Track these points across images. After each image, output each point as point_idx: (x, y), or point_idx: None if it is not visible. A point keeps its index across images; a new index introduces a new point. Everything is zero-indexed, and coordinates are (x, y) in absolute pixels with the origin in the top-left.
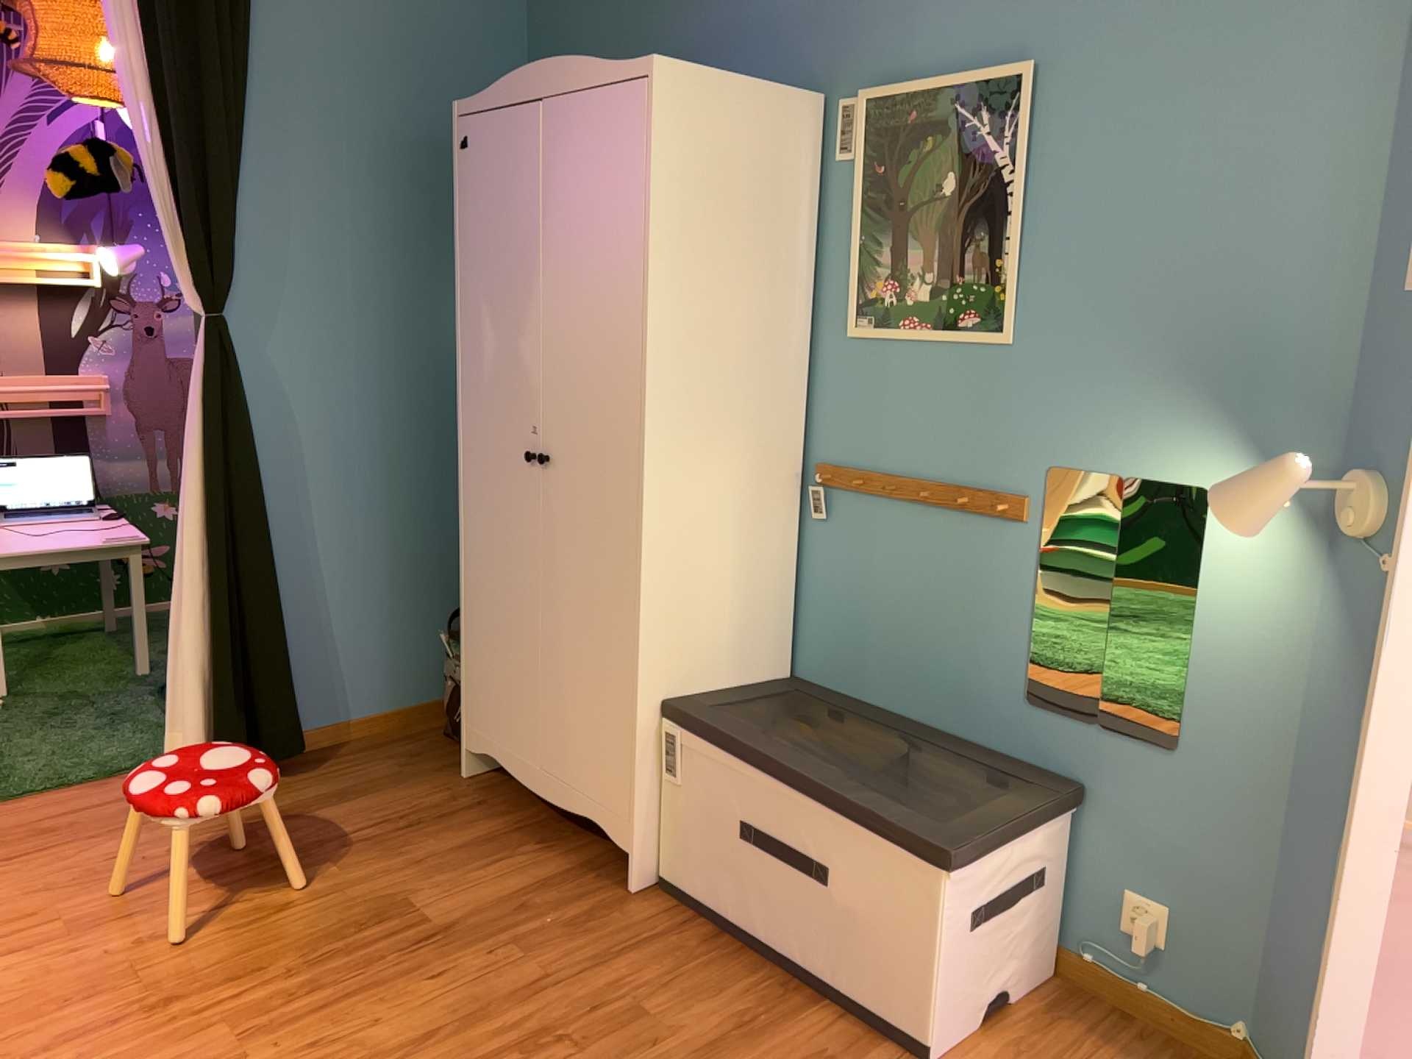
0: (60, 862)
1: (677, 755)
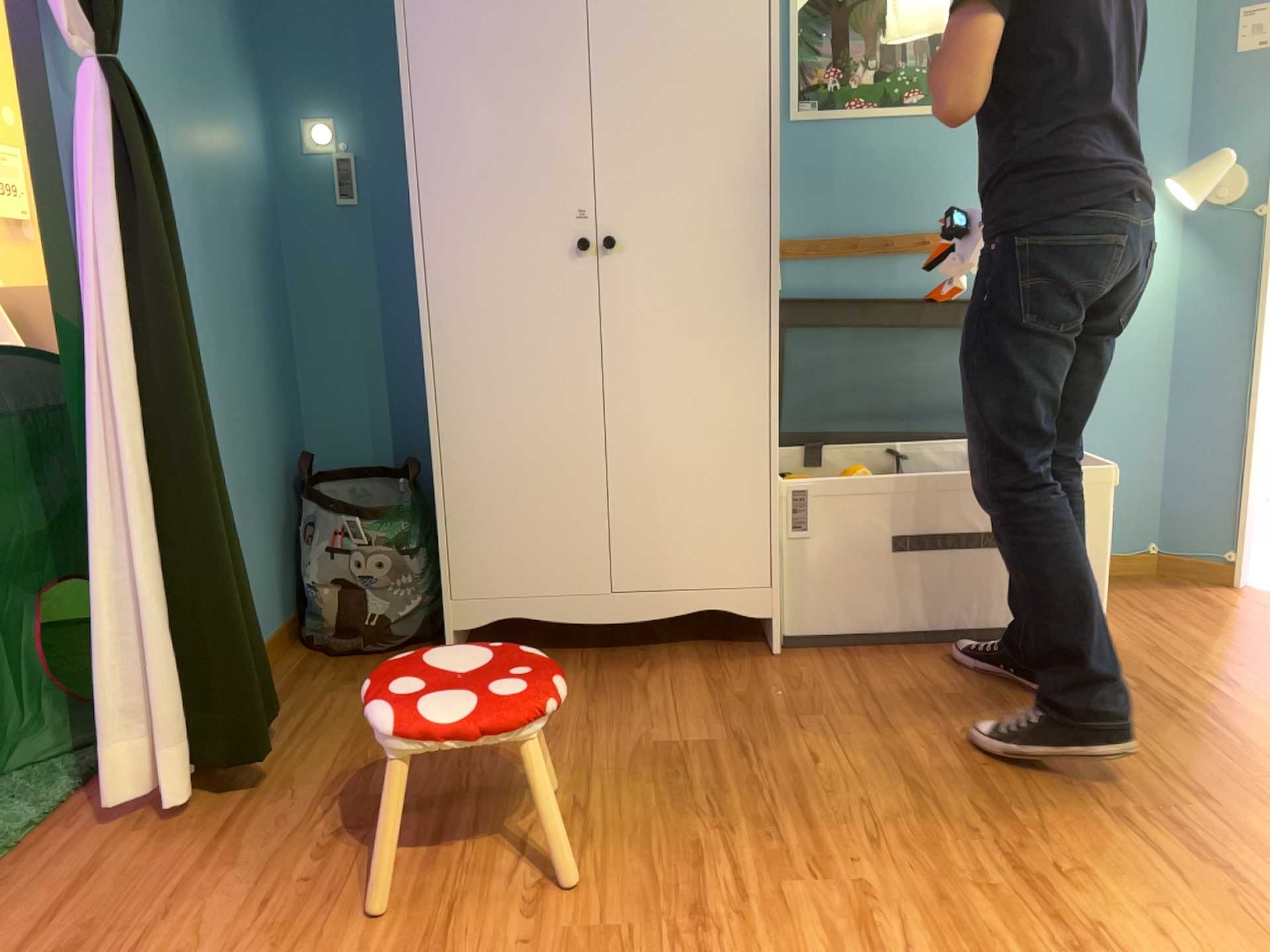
0: (182, 941)
1: (809, 501)
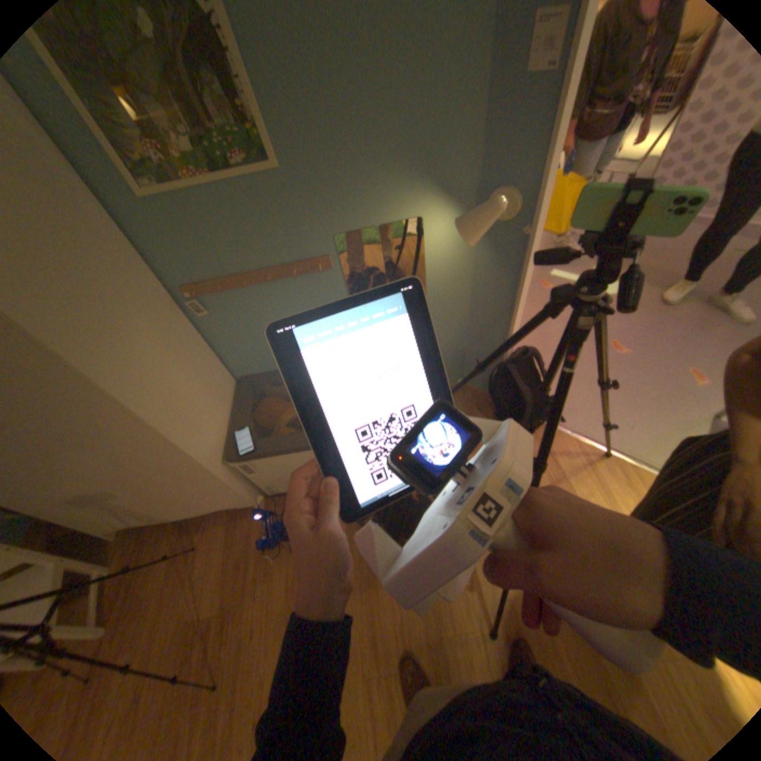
0: None
1: (250, 470)
